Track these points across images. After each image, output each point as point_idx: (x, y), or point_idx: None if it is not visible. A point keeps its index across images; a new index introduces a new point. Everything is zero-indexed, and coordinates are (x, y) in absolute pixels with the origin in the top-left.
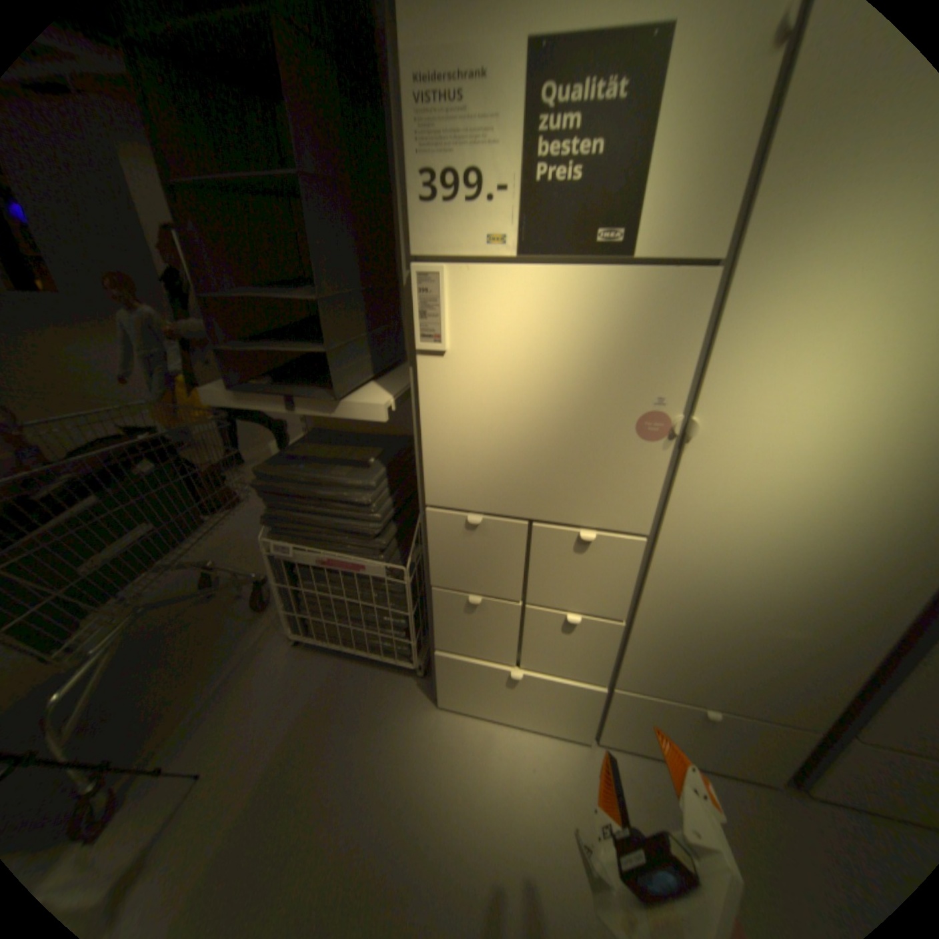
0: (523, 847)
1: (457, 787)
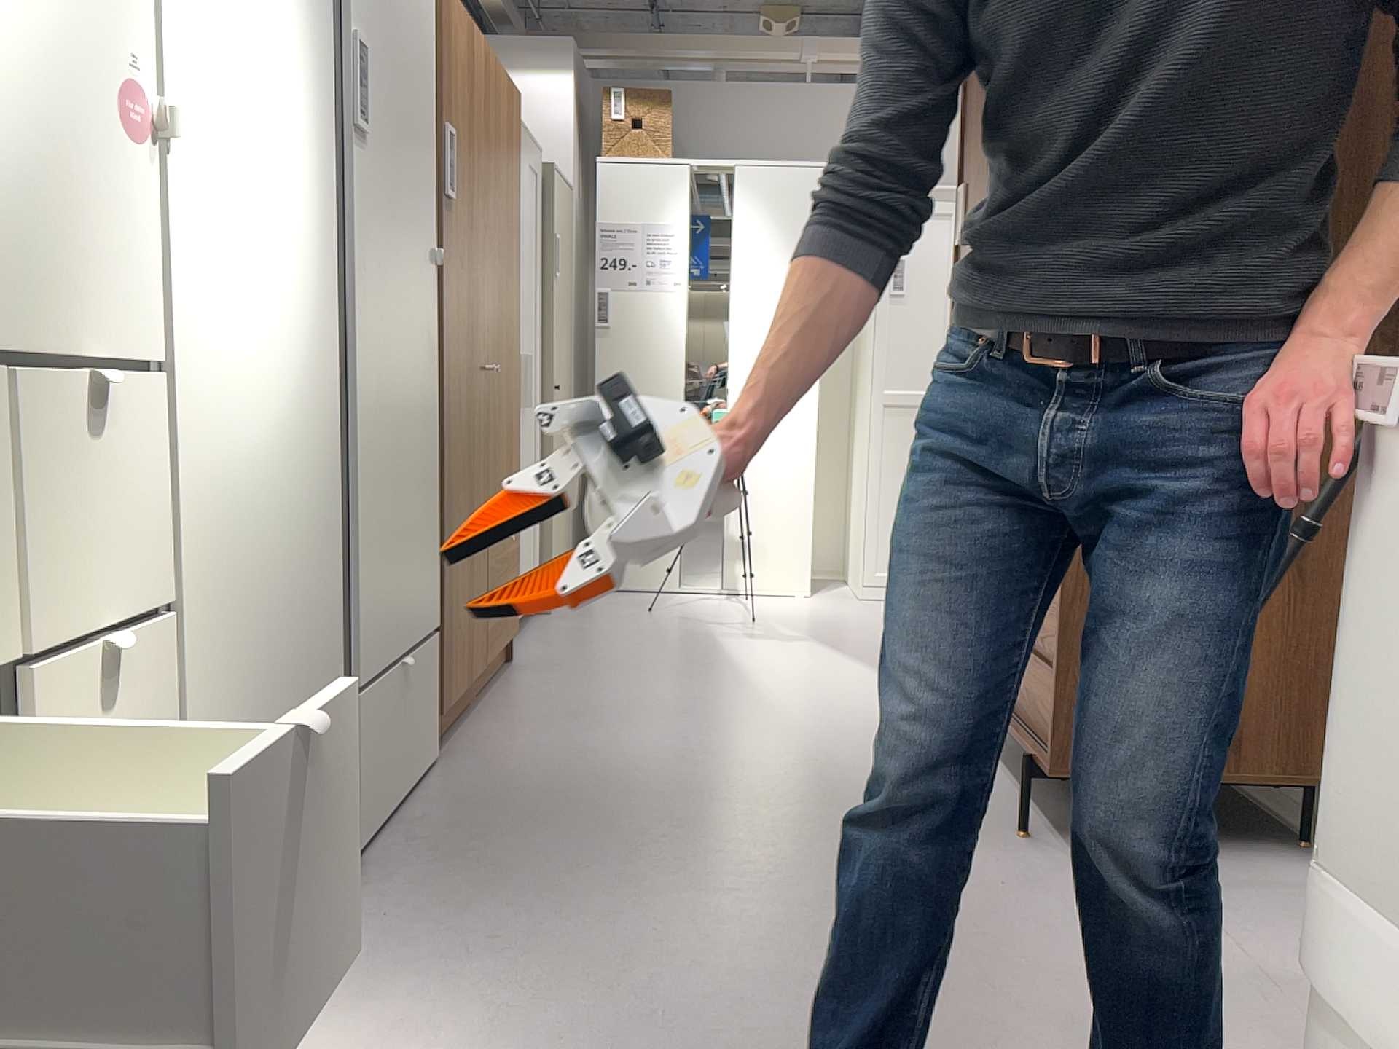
0: None
1: None
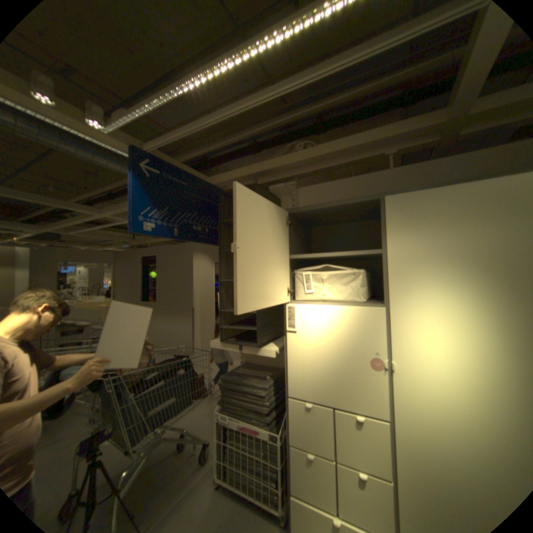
0: None
1: None
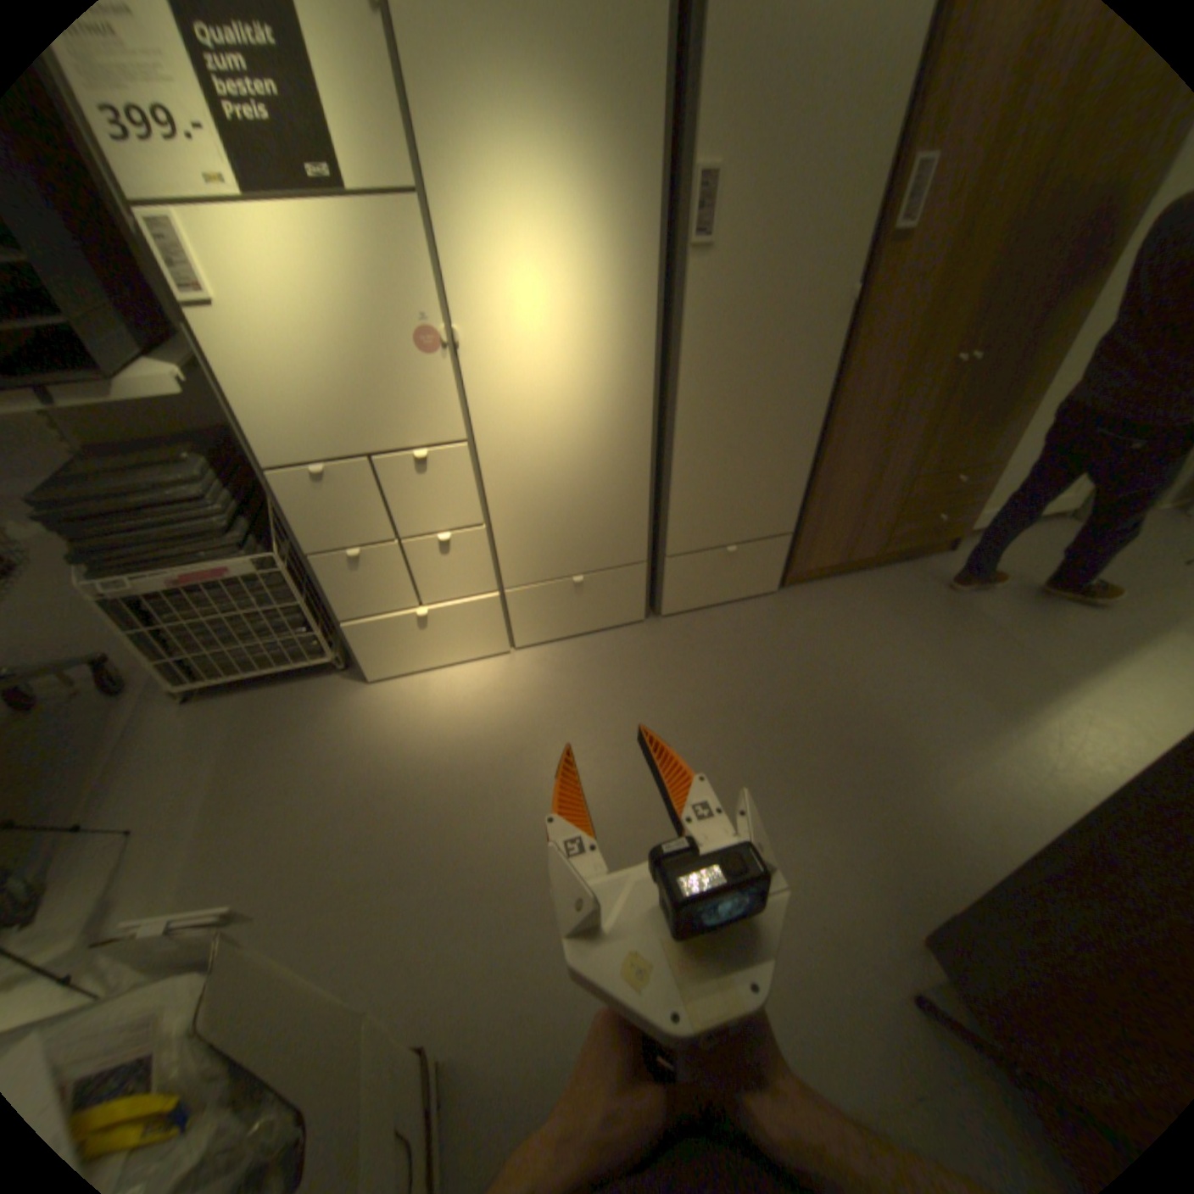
0: (469, 730)
1: (405, 723)
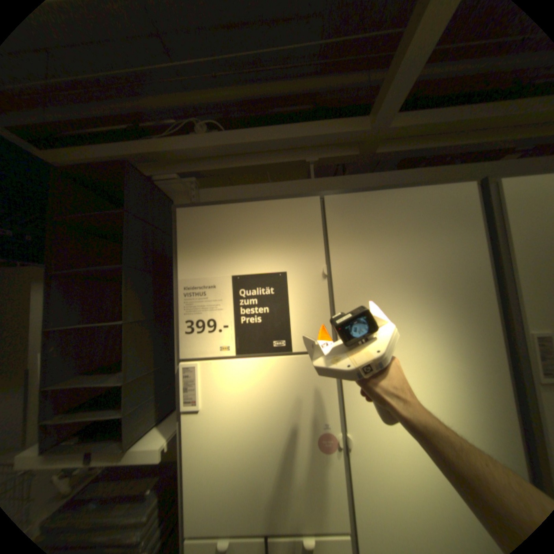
0: None
1: None
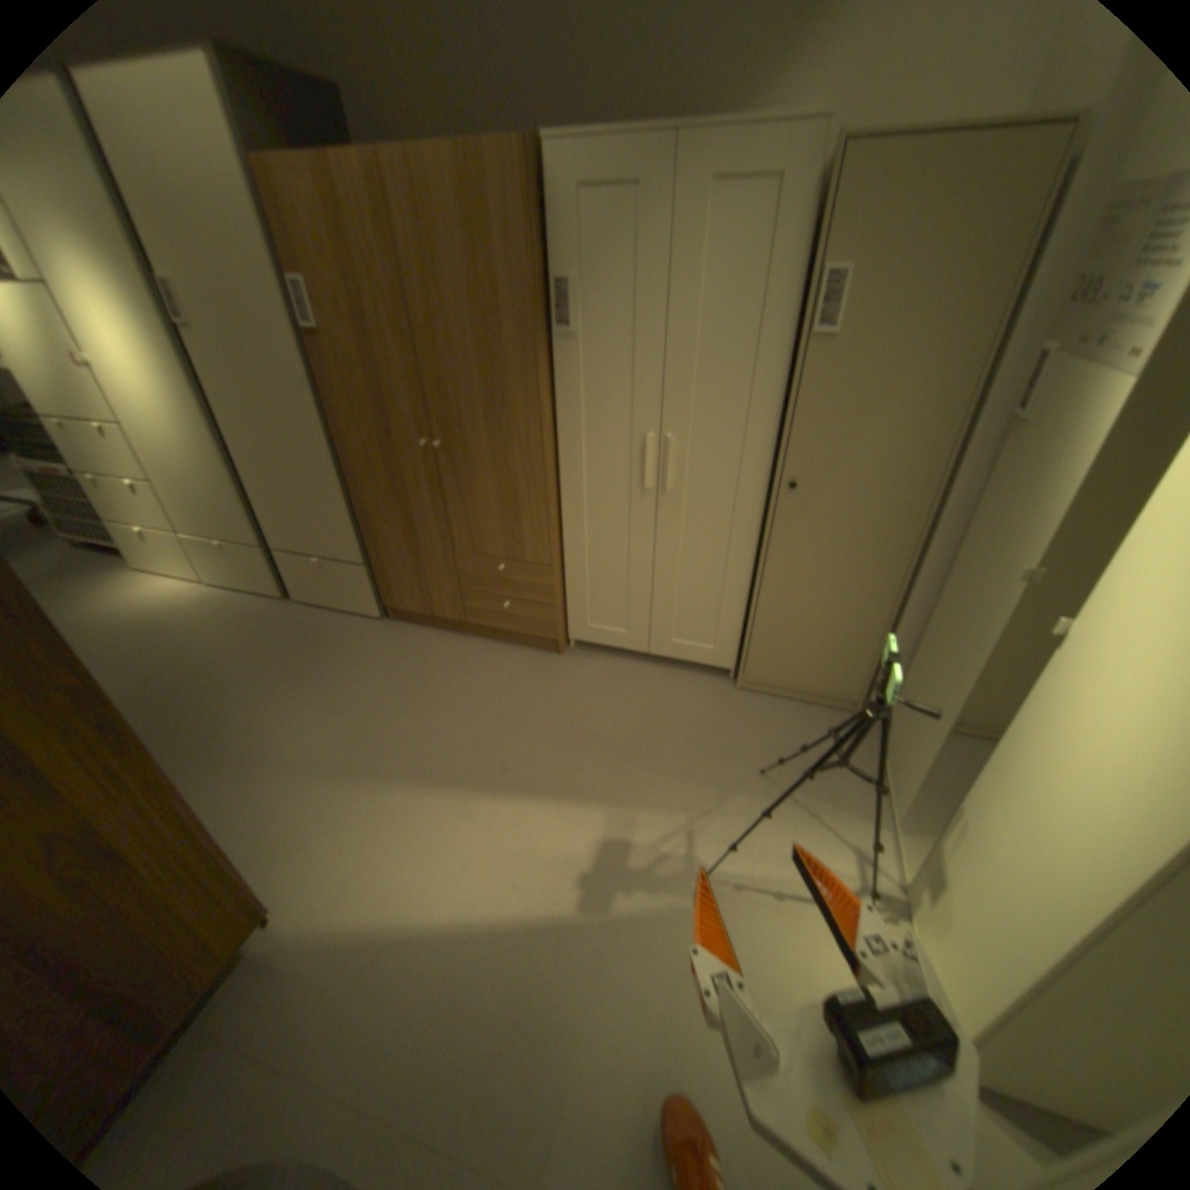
0: (123, 613)
1: (113, 597)
